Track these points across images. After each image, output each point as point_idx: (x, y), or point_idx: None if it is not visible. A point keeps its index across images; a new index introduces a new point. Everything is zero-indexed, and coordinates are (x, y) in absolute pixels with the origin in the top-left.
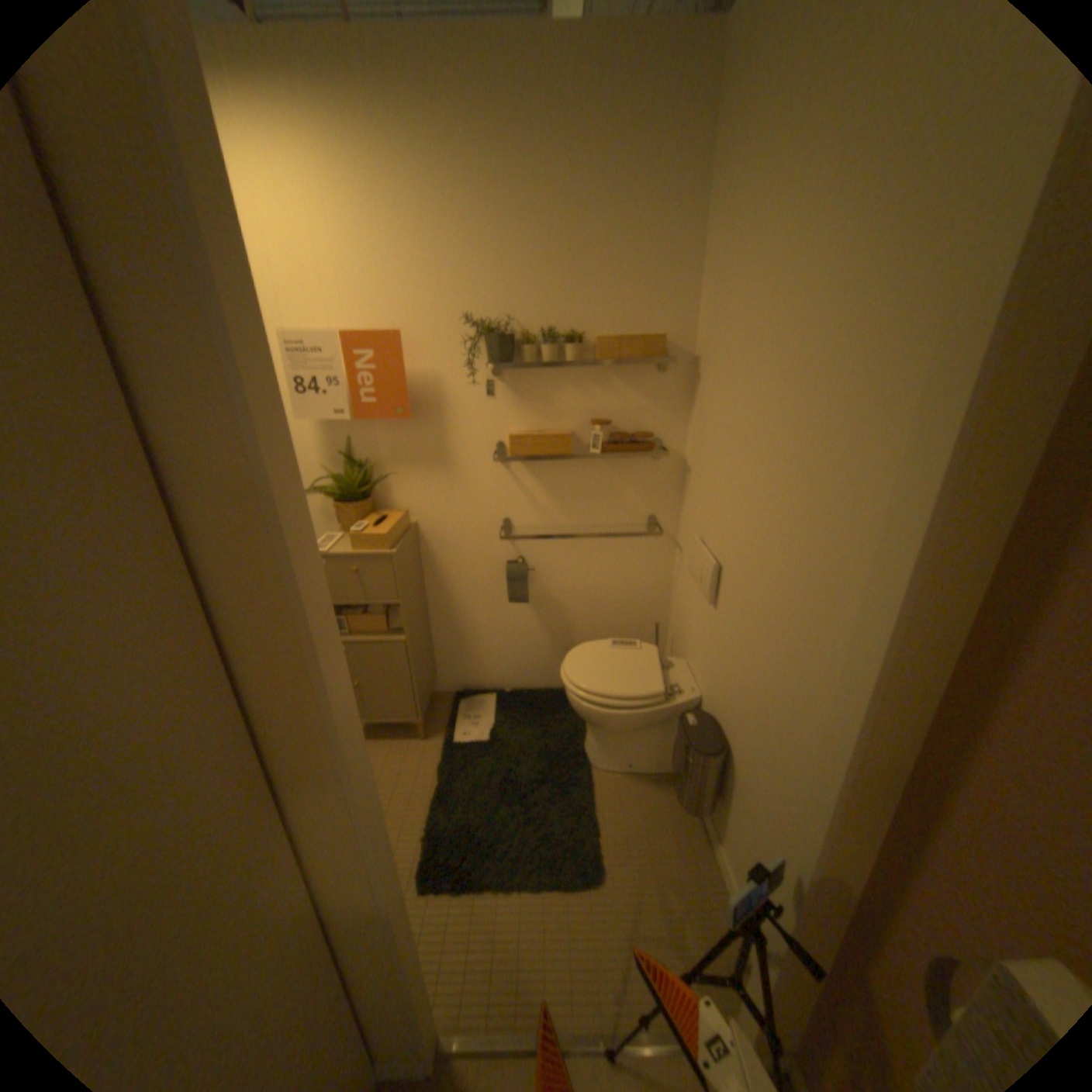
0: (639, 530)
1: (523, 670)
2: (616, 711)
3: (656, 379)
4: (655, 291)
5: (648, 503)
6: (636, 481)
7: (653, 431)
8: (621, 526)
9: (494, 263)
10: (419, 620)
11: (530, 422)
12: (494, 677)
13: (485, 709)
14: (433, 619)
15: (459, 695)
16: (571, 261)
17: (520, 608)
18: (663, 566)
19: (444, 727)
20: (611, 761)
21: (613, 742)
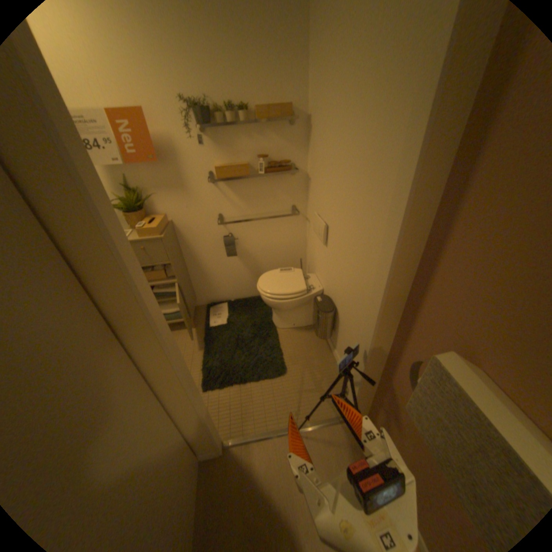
0: (288, 214)
1: (239, 290)
2: (284, 301)
3: (289, 130)
4: (284, 76)
5: (291, 199)
6: (284, 188)
7: (290, 160)
8: (278, 212)
9: (190, 60)
10: (182, 271)
11: (225, 159)
12: (225, 295)
13: (223, 310)
14: (189, 270)
15: (208, 306)
16: (235, 58)
17: (233, 260)
18: (301, 231)
19: (203, 321)
20: (285, 324)
21: (284, 315)
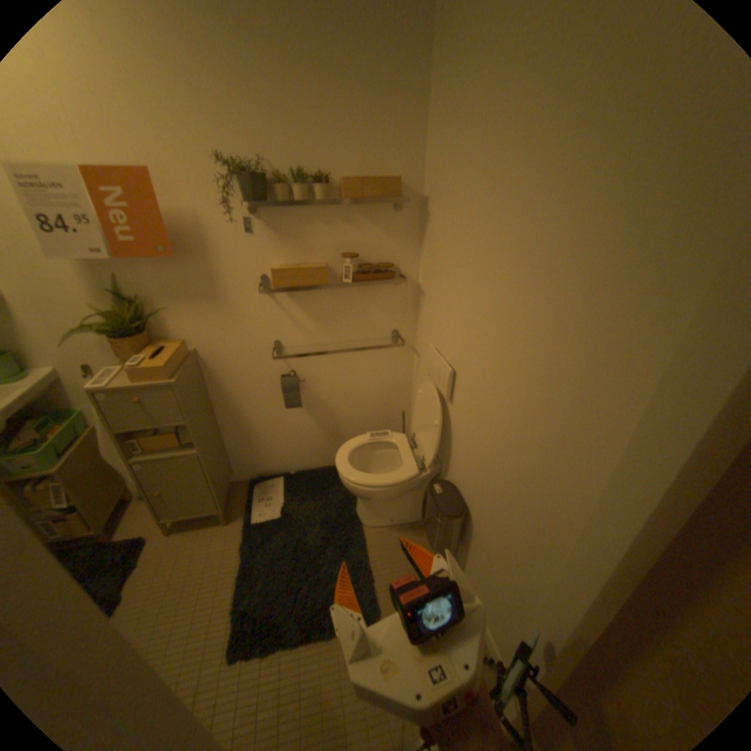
0: (386, 342)
1: (302, 456)
2: (379, 488)
3: (393, 217)
4: (388, 136)
5: (391, 320)
6: (381, 303)
7: (392, 261)
8: (371, 339)
9: (237, 98)
10: (208, 432)
11: (288, 256)
12: (280, 464)
13: (275, 491)
14: (222, 427)
15: (252, 483)
16: (312, 101)
17: (295, 411)
18: (405, 368)
19: (241, 511)
20: (377, 520)
21: (377, 506)
